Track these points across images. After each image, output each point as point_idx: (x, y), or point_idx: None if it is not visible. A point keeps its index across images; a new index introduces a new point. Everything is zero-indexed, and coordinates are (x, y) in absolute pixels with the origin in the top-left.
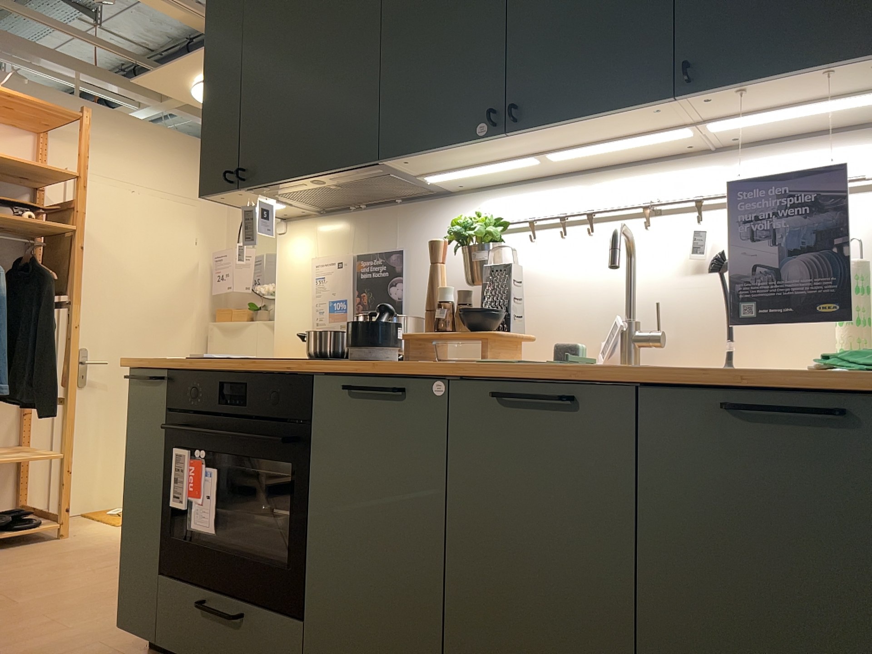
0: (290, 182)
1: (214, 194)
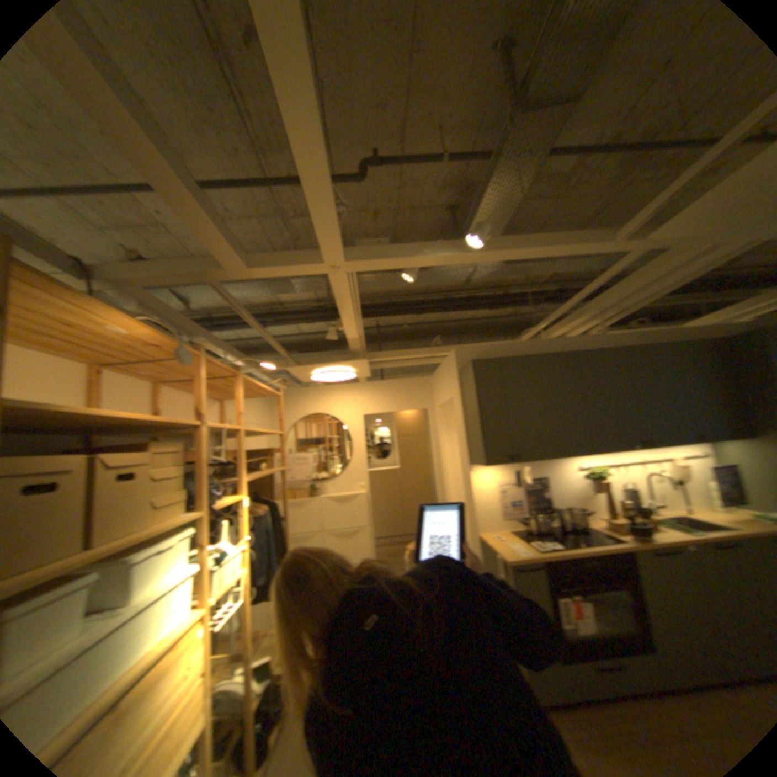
0: (543, 461)
1: (495, 465)
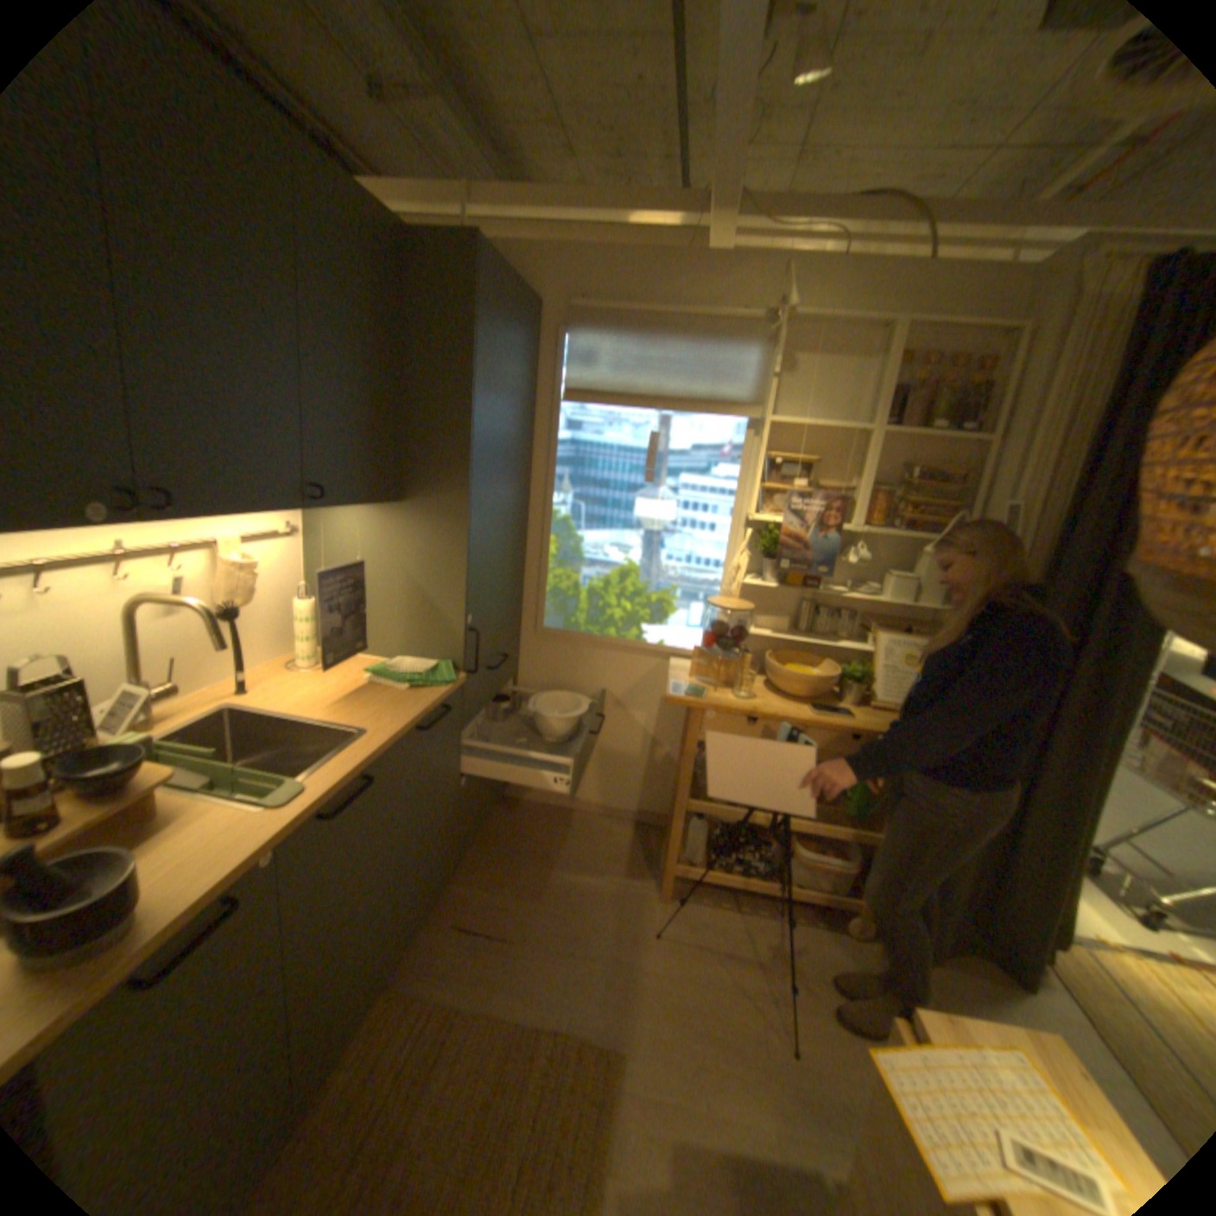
0: None
1: None
